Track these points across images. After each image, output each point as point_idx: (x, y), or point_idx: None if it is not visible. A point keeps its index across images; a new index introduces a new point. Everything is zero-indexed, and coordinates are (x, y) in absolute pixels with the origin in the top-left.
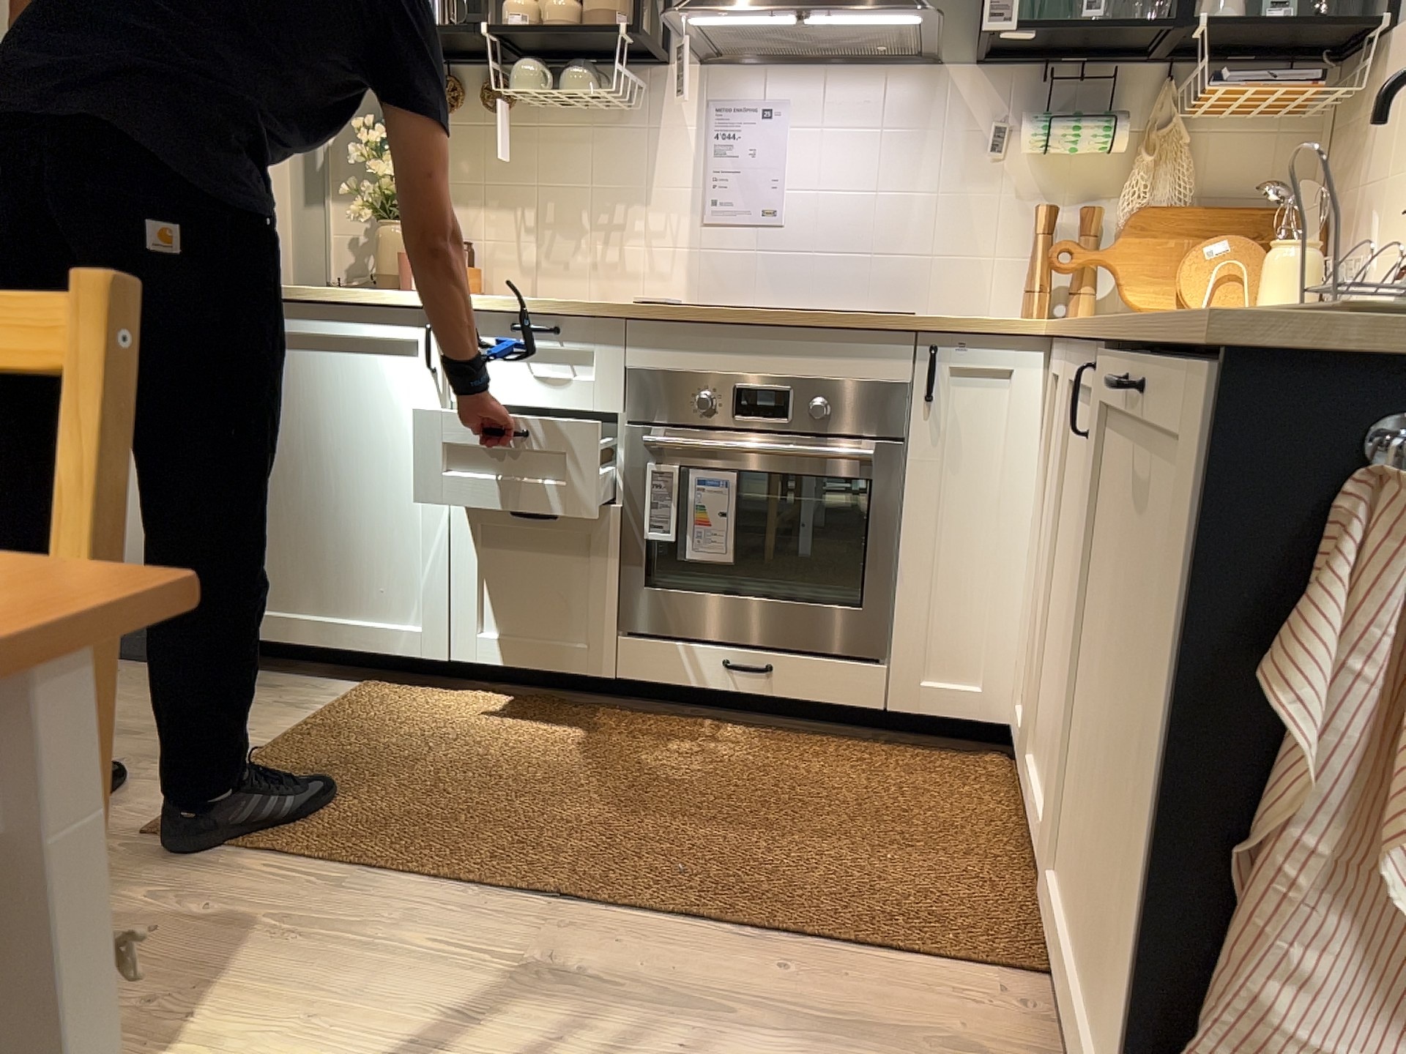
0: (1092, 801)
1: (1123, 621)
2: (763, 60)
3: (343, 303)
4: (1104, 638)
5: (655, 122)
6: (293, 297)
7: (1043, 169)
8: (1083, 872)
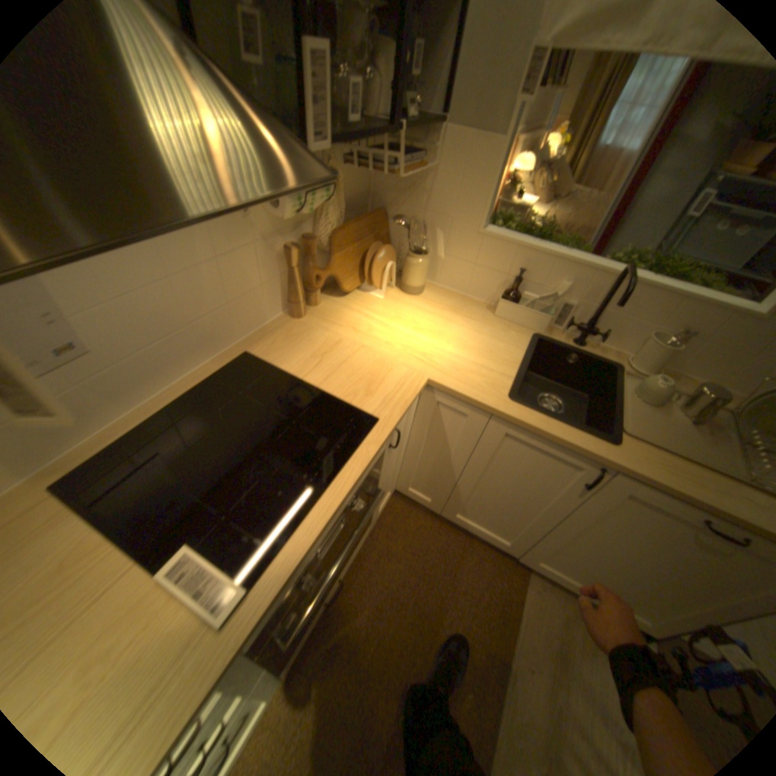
0: (590, 564)
1: (645, 549)
2: None
3: None
4: (608, 540)
5: None
6: None
7: (271, 212)
8: (578, 572)
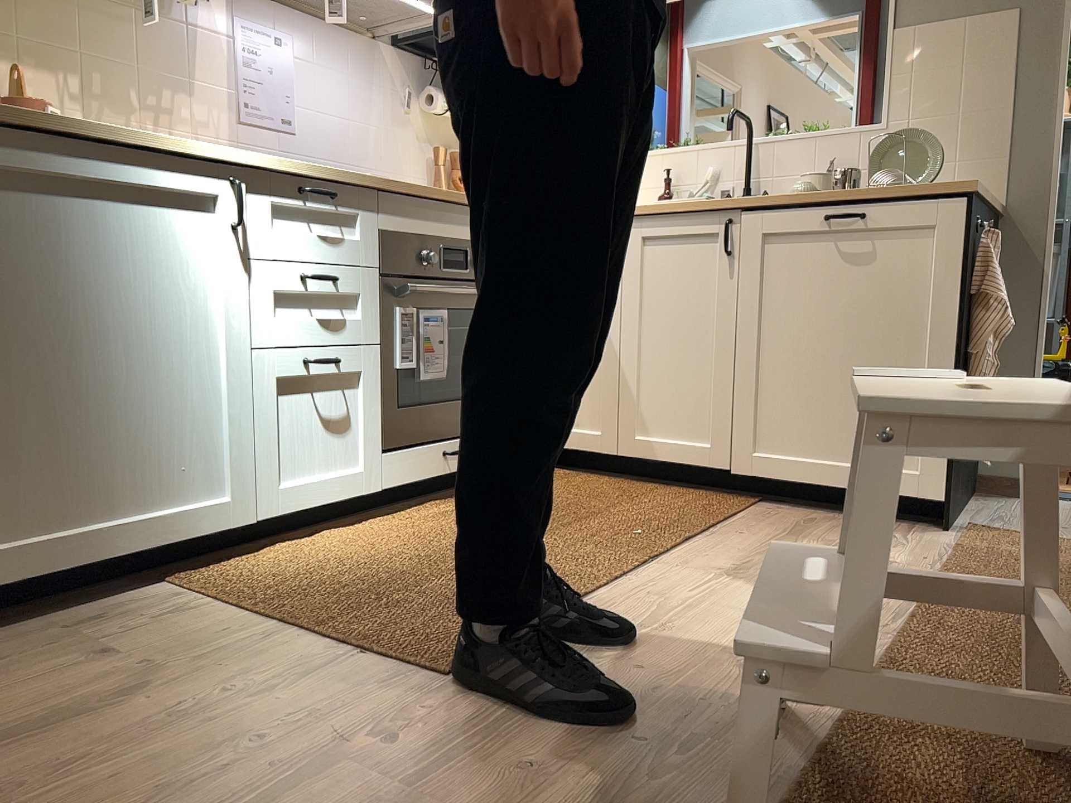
0: (798, 395)
1: (820, 310)
2: (275, 1)
3: (142, 148)
4: (787, 327)
5: (197, 26)
6: (80, 131)
7: (428, 125)
8: (797, 429)
